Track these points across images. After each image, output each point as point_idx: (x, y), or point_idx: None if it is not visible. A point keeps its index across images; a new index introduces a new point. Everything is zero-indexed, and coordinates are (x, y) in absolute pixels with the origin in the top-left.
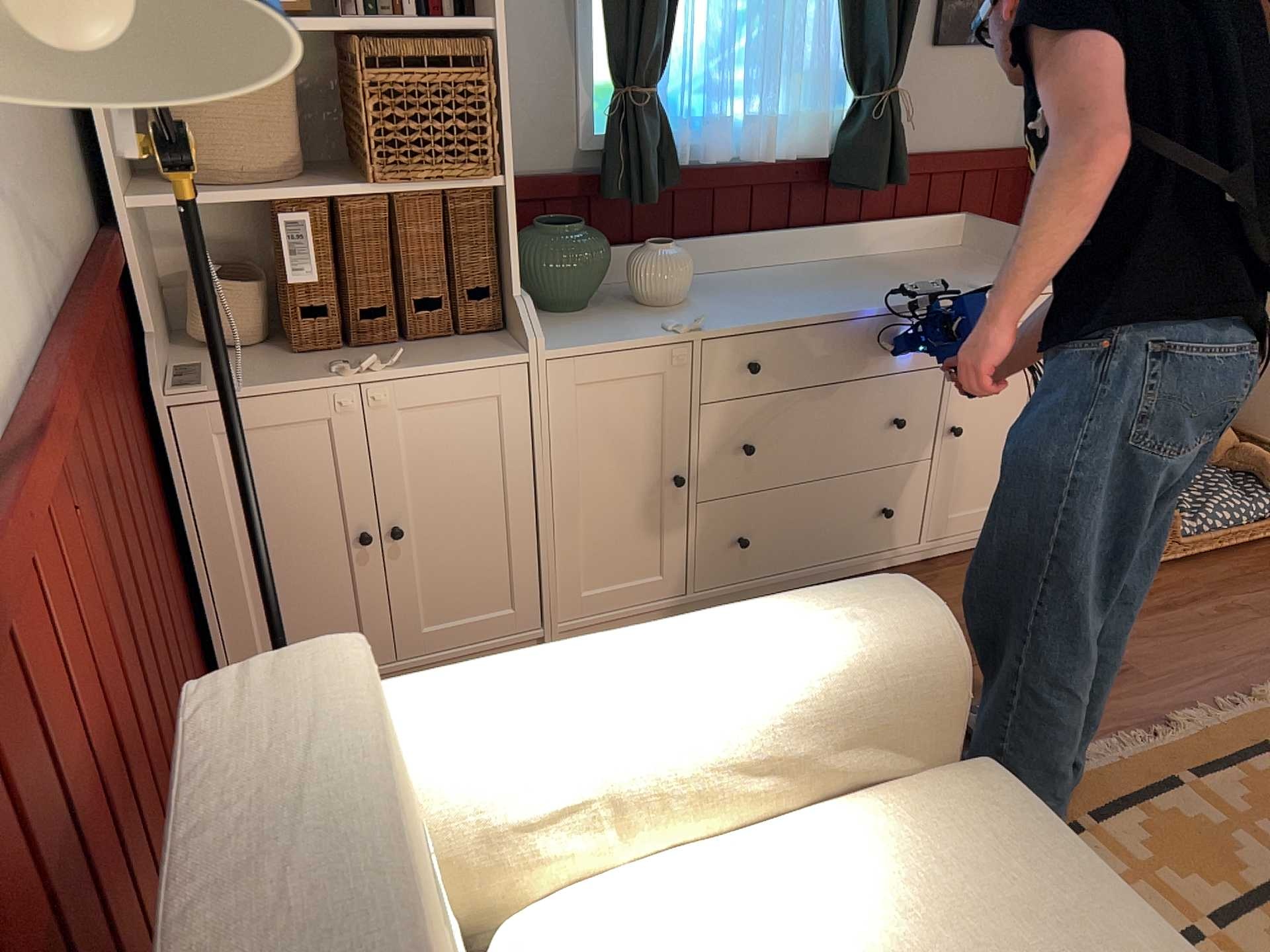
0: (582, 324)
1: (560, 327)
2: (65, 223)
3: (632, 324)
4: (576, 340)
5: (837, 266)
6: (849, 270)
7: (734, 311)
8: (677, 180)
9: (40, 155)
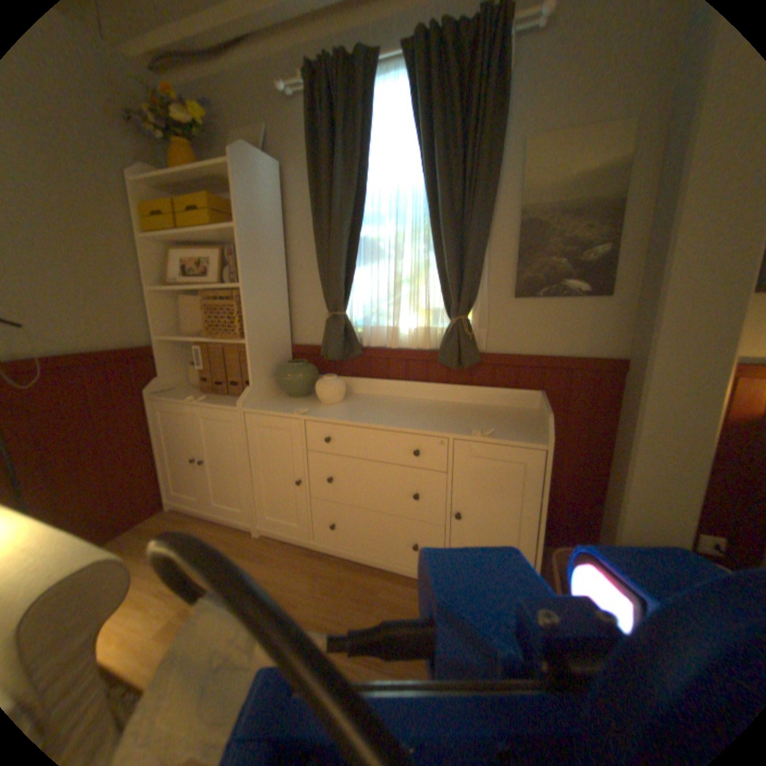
0: (283, 403)
1: (275, 402)
2: (87, 337)
3: (294, 407)
4: (262, 407)
5: (442, 404)
6: (441, 407)
7: (340, 411)
8: (360, 352)
9: (71, 317)
